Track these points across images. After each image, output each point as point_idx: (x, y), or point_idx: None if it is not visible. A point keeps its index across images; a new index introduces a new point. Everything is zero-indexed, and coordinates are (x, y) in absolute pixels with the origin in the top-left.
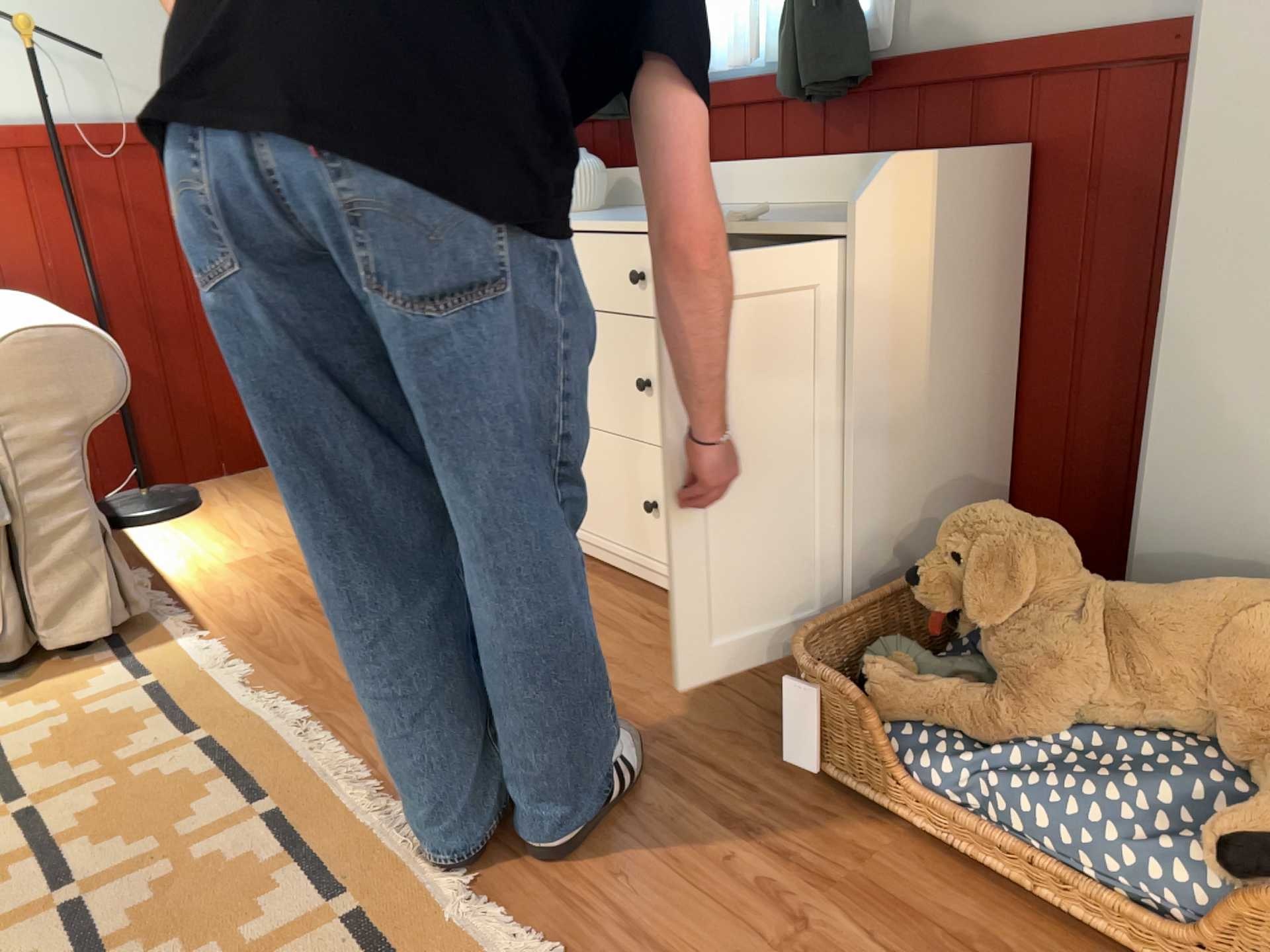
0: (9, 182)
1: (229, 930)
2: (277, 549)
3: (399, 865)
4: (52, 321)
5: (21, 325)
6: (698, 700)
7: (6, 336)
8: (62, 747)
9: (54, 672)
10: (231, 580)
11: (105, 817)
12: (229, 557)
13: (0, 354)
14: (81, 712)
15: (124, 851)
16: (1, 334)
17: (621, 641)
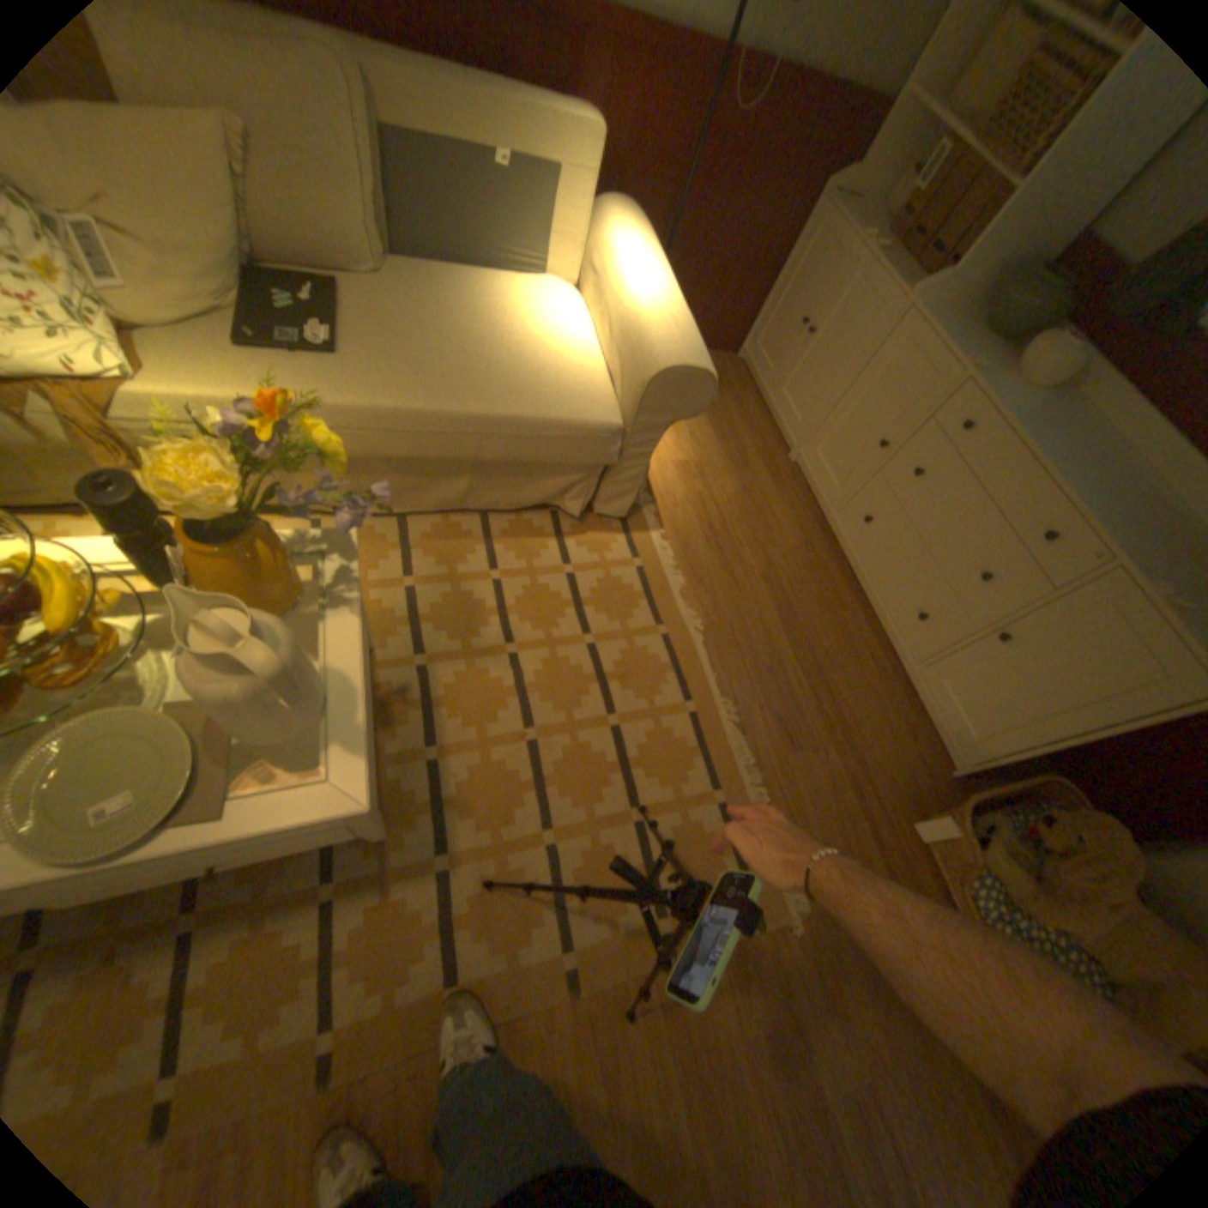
0: (664, 87)
1: (676, 785)
2: (697, 463)
3: (743, 786)
4: (691, 353)
5: (675, 353)
6: (883, 747)
7: (668, 366)
8: (602, 602)
9: (593, 528)
10: (673, 483)
11: (624, 673)
12: (672, 455)
13: (659, 378)
14: (608, 575)
15: (633, 704)
16: (662, 355)
17: (858, 674)
